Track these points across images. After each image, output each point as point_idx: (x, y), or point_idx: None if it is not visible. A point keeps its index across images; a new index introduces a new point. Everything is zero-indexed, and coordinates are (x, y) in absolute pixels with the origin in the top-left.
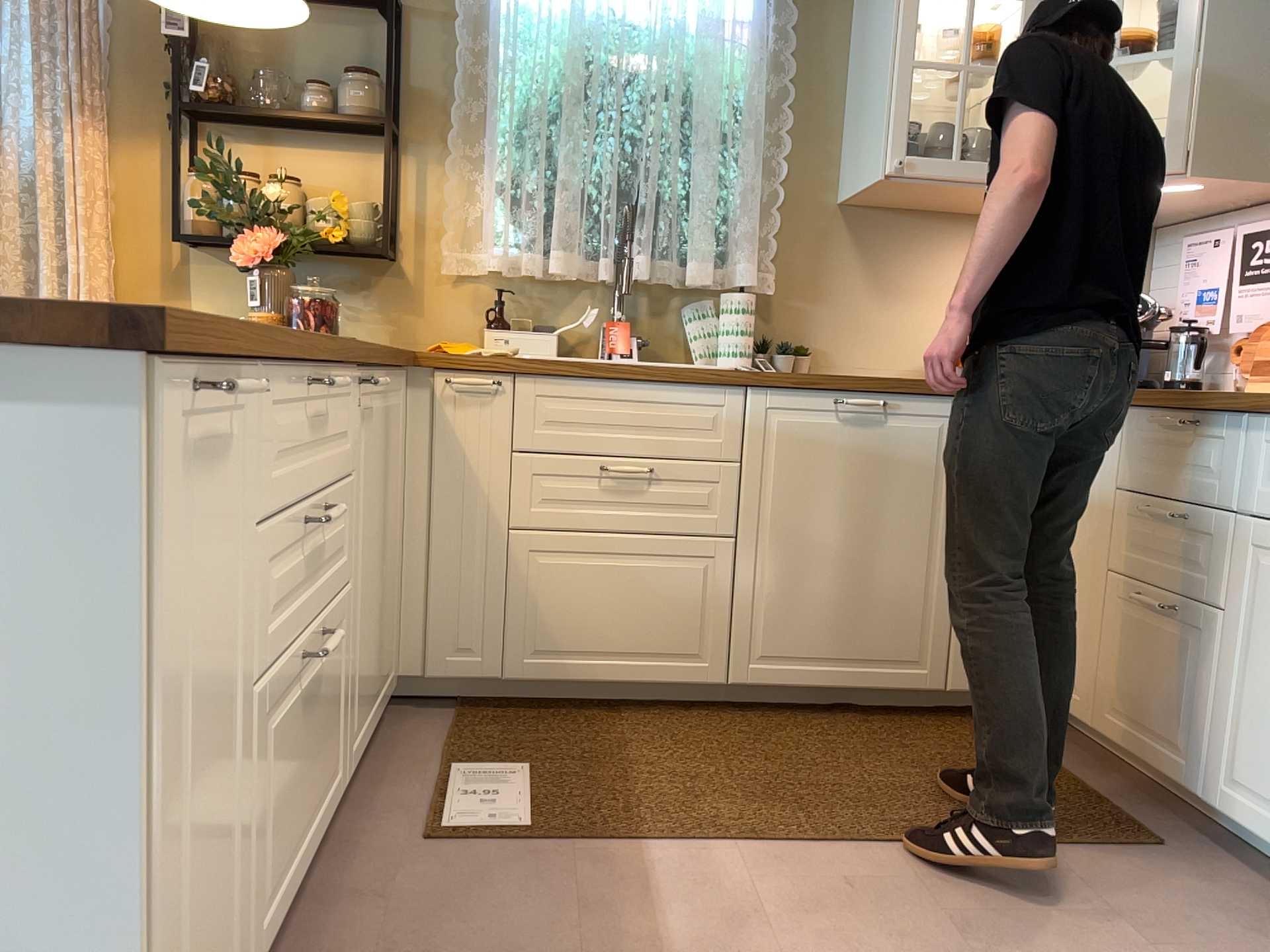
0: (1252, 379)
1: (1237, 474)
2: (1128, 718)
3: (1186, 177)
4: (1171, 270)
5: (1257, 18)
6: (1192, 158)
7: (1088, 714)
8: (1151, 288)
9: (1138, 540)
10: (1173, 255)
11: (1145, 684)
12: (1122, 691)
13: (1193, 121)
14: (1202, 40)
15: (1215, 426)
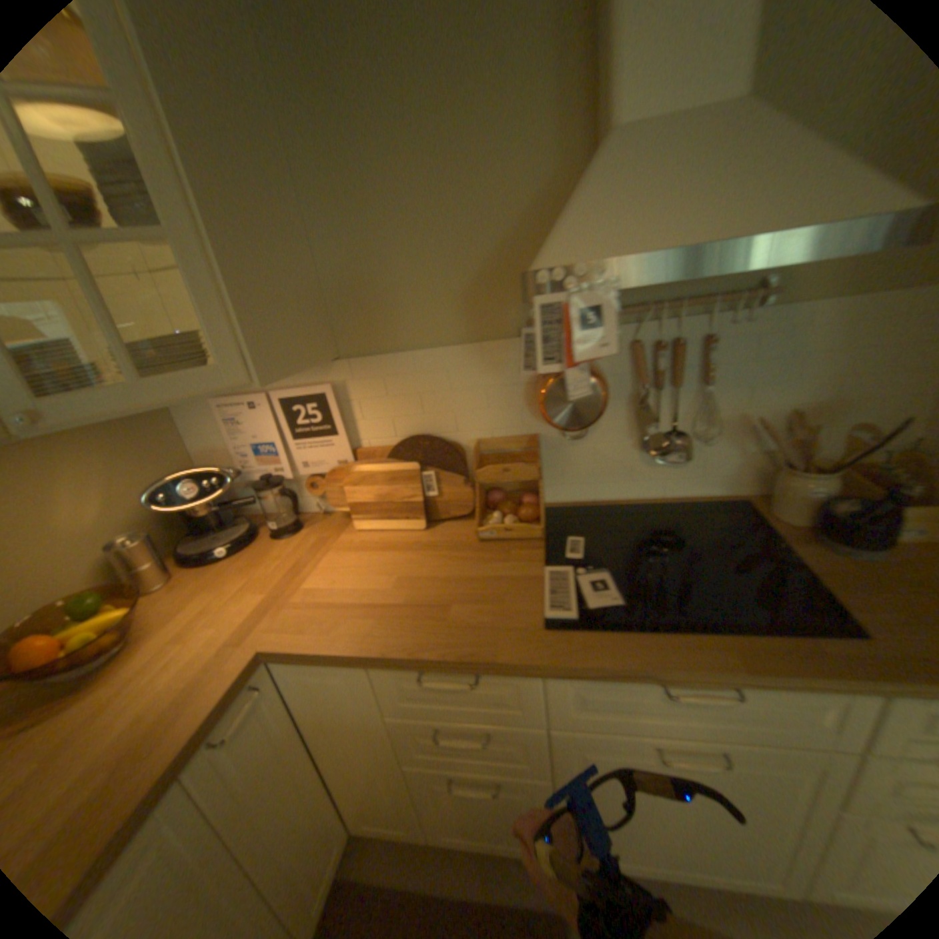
0: (354, 517)
1: (541, 707)
2: (466, 837)
3: (250, 384)
4: (197, 420)
5: (234, 190)
6: (253, 367)
7: (419, 839)
8: (182, 436)
9: (430, 749)
10: (191, 407)
11: (478, 821)
12: (454, 826)
13: (230, 322)
14: (186, 214)
15: (502, 677)
